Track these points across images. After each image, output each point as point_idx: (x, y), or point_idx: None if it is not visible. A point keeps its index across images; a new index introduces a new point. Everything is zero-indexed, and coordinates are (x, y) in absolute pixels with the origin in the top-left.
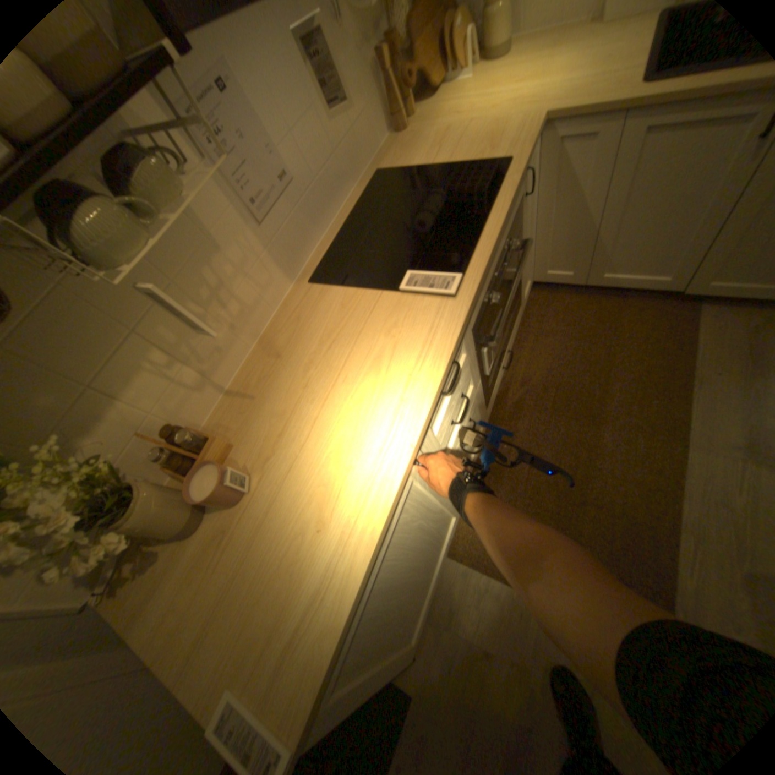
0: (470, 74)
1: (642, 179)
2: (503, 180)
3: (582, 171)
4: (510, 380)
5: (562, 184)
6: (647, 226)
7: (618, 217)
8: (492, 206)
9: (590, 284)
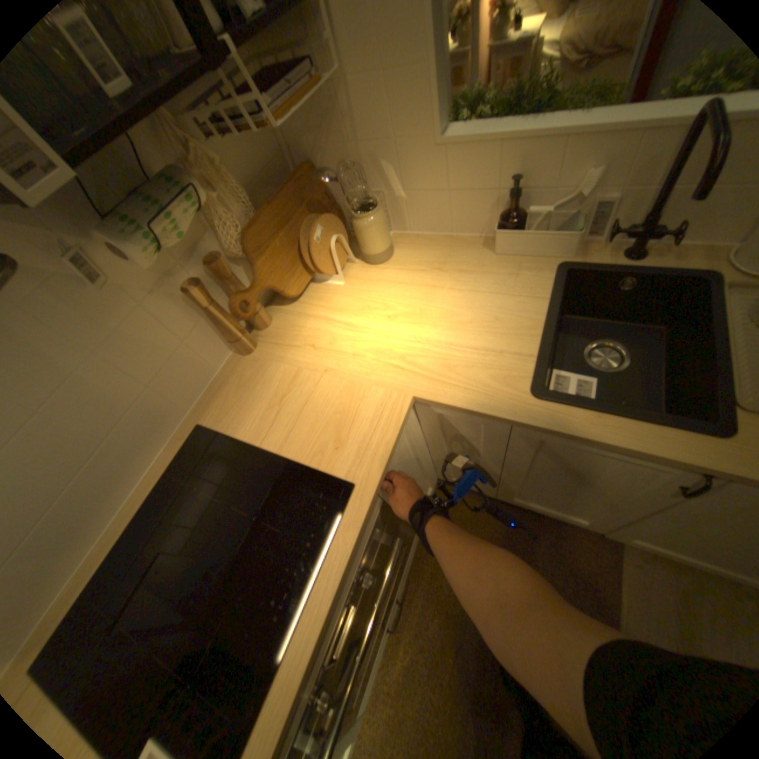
0: (340, 280)
1: (542, 463)
2: (331, 535)
3: (469, 437)
4: (403, 623)
5: (449, 437)
6: (554, 489)
7: (519, 476)
8: (304, 599)
9: (500, 499)
